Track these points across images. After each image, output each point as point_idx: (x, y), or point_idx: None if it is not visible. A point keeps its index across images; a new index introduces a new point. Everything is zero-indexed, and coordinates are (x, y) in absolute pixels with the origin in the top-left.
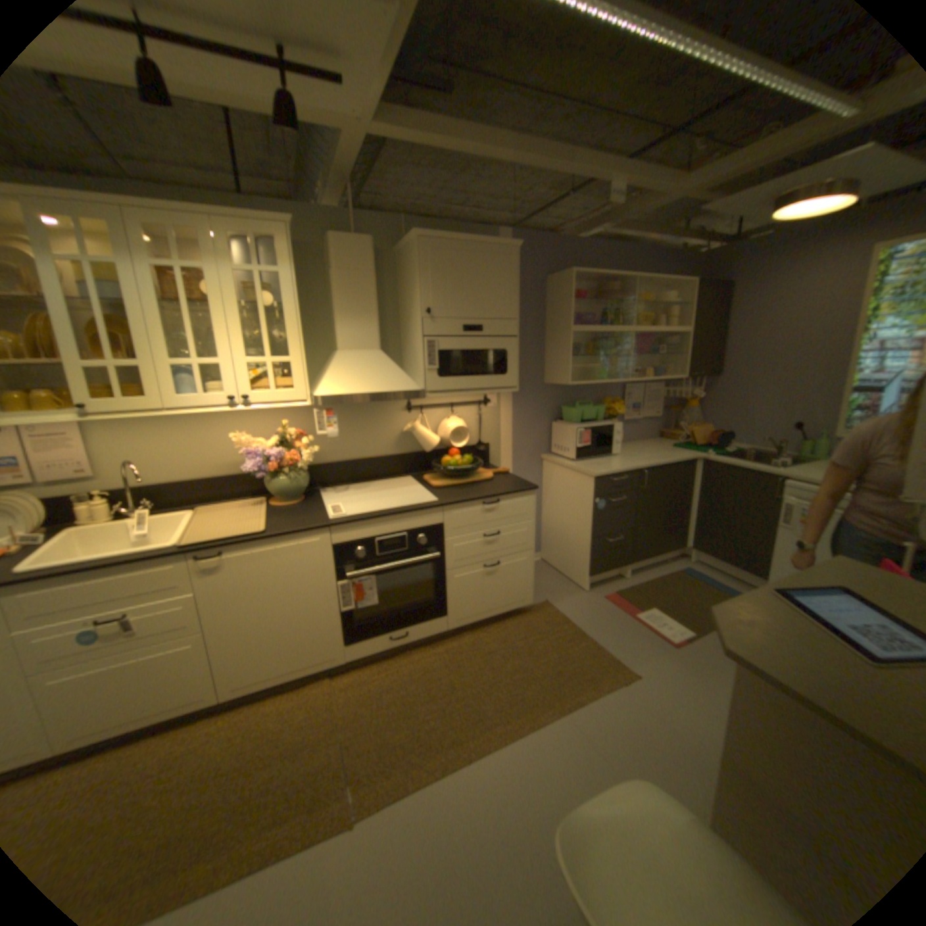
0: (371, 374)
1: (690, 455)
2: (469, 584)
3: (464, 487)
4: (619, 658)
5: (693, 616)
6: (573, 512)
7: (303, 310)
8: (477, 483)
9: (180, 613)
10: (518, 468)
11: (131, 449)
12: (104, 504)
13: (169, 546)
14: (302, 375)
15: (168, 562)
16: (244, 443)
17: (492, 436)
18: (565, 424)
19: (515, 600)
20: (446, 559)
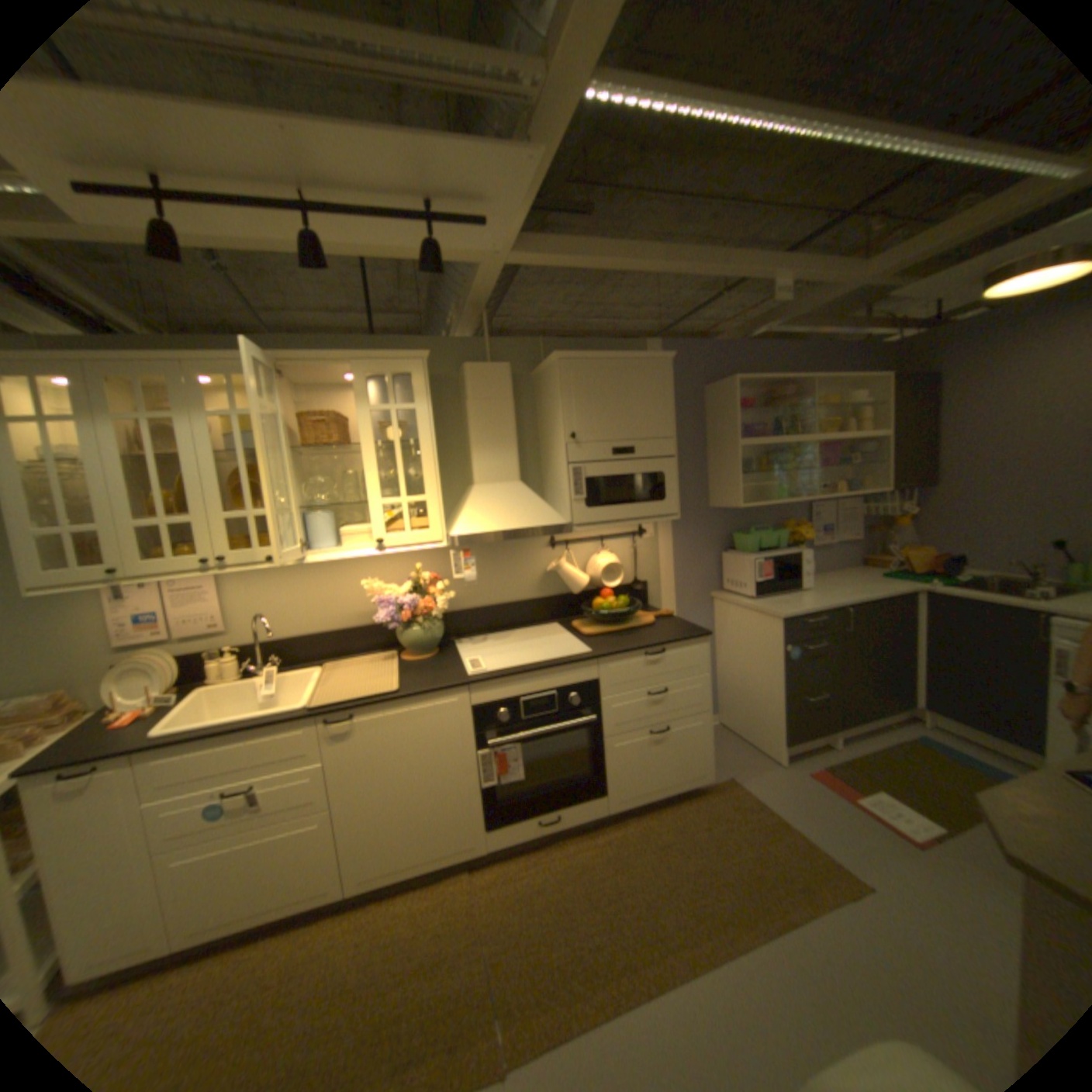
0: (511, 508)
1: (908, 587)
2: (633, 756)
3: (620, 634)
4: (839, 861)
5: (939, 805)
6: (759, 663)
7: (438, 444)
8: (635, 629)
9: (306, 785)
10: (684, 610)
11: (262, 600)
12: (233, 660)
13: (299, 707)
14: (438, 514)
15: (297, 726)
16: (375, 590)
17: (649, 572)
18: (738, 555)
19: (691, 777)
20: (604, 723)
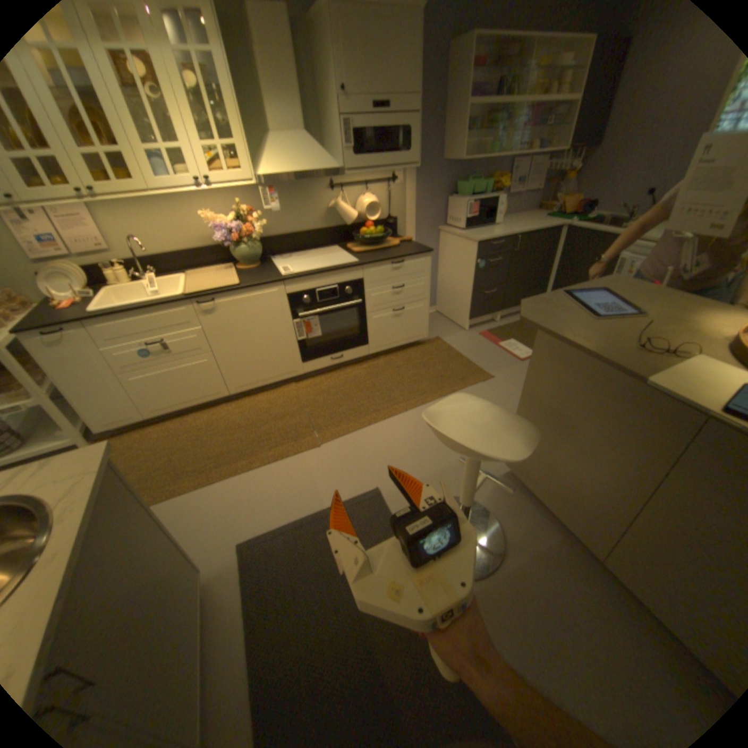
0: (298, 154)
1: (557, 222)
2: (382, 323)
3: (377, 252)
4: (482, 367)
5: None
6: (460, 272)
7: (233, 91)
8: (386, 249)
9: (195, 339)
10: (419, 238)
11: (127, 227)
12: (121, 270)
13: (178, 295)
14: (244, 157)
15: (180, 305)
16: (209, 220)
17: (398, 210)
18: (458, 198)
19: (414, 335)
20: (366, 305)
